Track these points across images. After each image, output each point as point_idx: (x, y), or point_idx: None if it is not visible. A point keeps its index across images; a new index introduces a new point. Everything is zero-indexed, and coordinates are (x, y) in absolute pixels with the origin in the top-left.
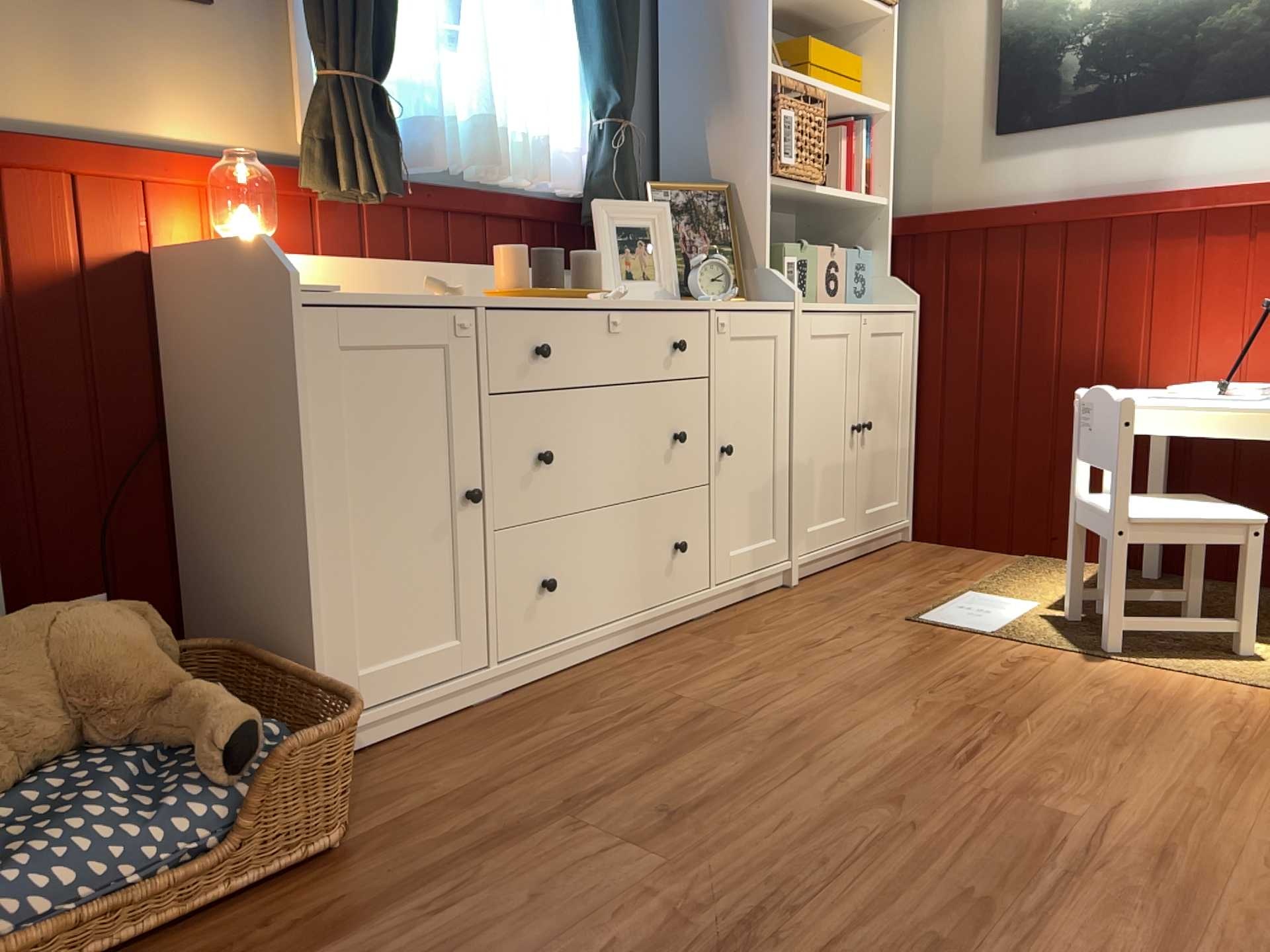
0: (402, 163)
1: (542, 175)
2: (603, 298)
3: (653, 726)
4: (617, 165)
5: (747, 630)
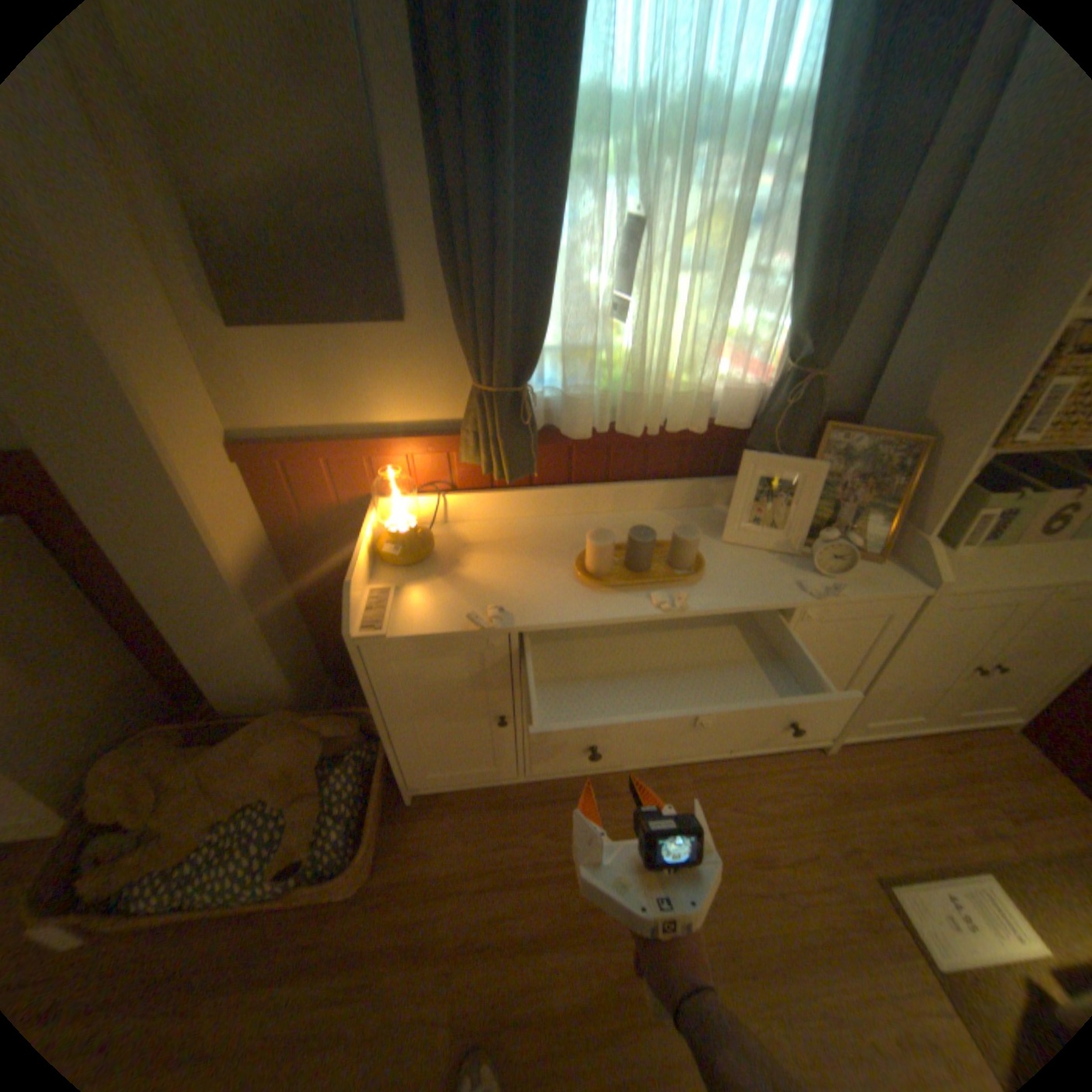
0: (561, 424)
1: (696, 427)
2: (659, 607)
3: (573, 893)
4: (787, 416)
5: (736, 803)
